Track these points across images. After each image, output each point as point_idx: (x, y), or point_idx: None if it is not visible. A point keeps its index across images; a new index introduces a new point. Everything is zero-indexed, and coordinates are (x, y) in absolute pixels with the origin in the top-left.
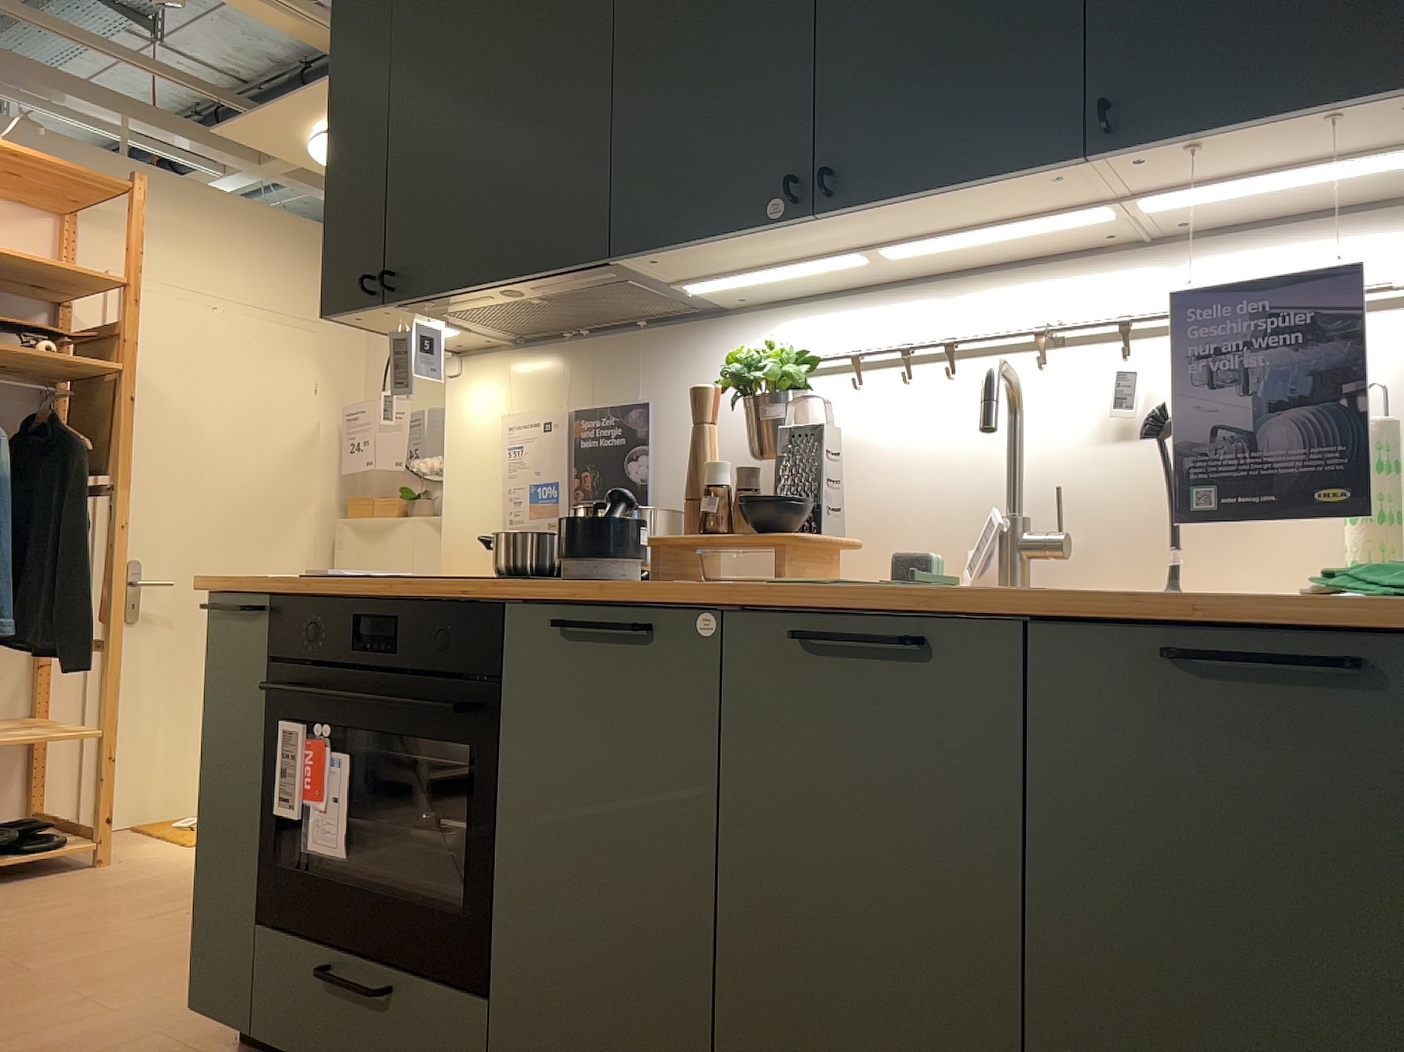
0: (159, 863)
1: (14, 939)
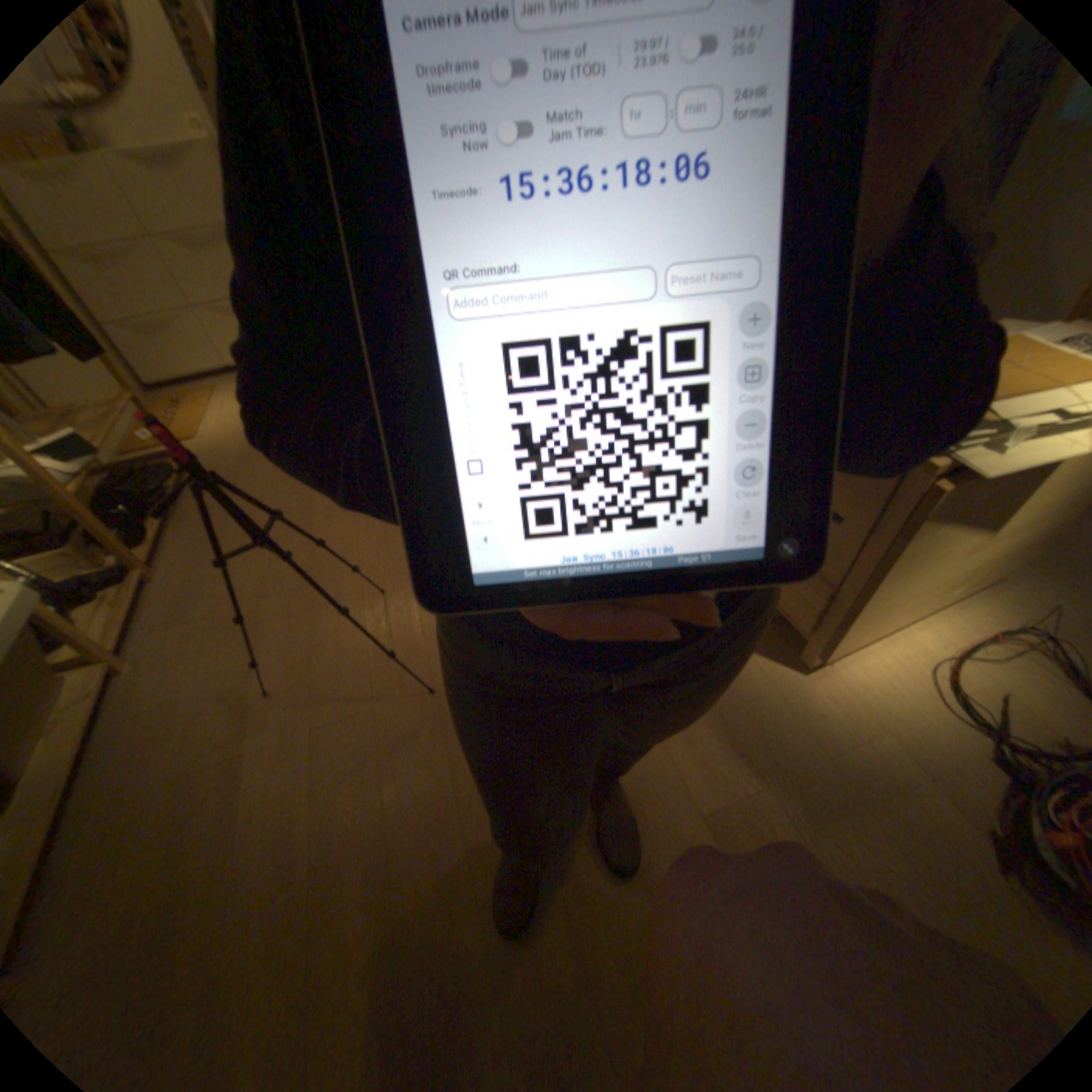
0: (213, 446)
1: (291, 487)
